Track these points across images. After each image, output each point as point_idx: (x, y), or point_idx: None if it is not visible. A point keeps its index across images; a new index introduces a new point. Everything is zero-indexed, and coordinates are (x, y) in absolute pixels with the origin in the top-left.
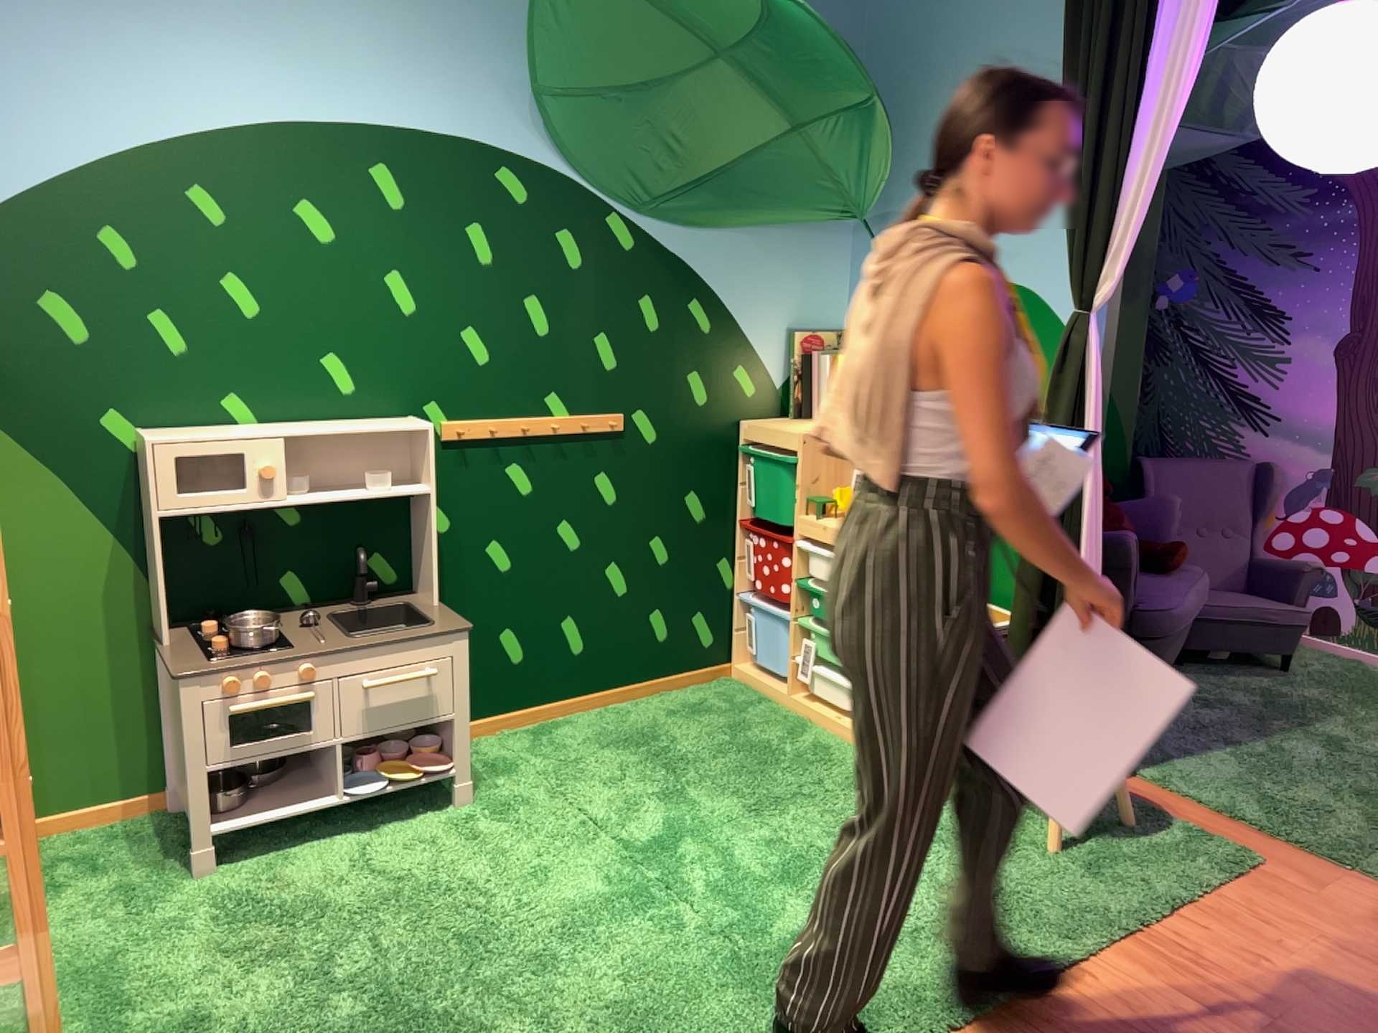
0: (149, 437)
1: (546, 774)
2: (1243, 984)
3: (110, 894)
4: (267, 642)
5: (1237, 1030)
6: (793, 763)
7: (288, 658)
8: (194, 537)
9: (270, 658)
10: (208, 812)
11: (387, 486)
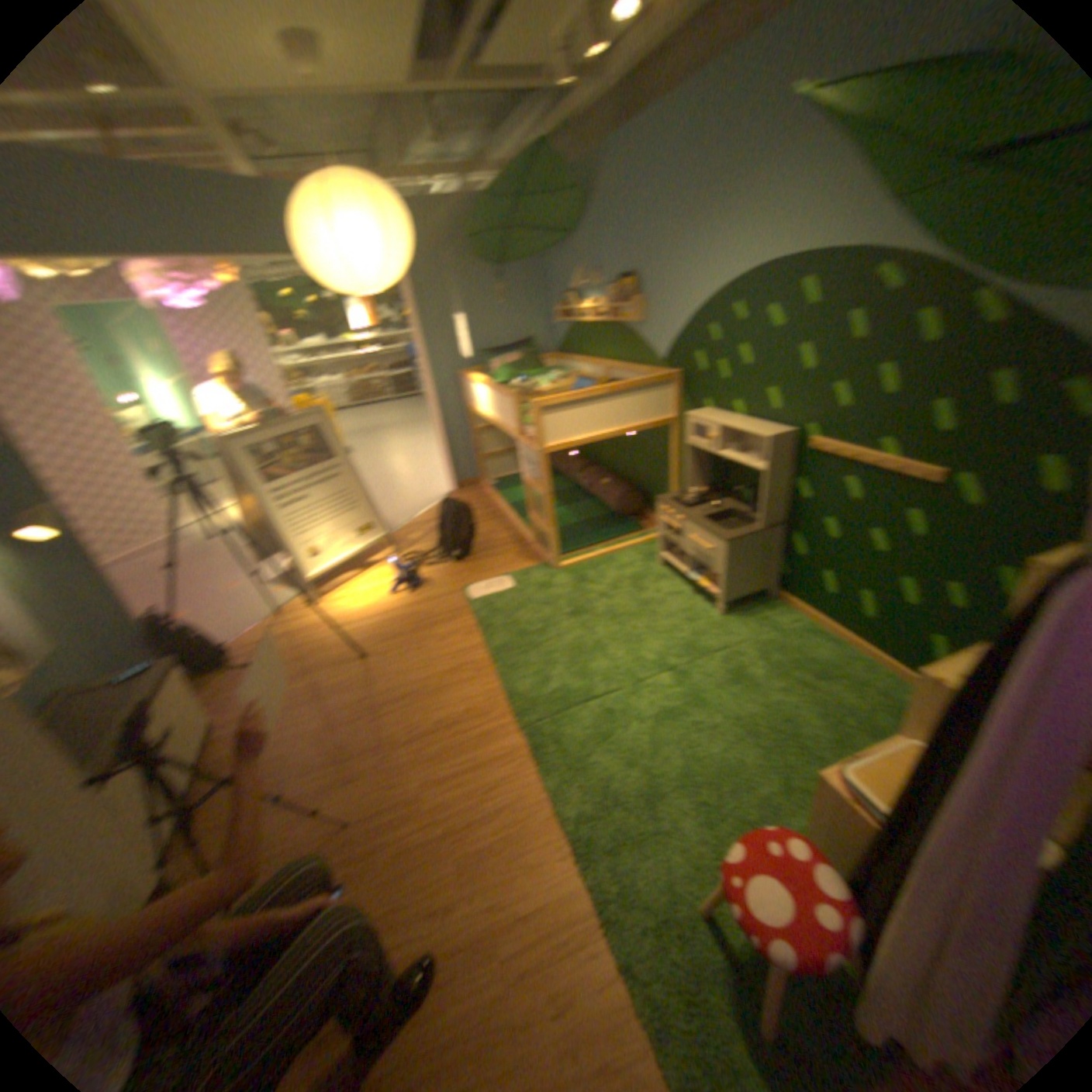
0: (692, 413)
1: (764, 640)
2: (535, 969)
3: (649, 553)
4: (686, 503)
5: (500, 925)
6: (820, 760)
7: (678, 511)
8: (717, 457)
9: (677, 508)
10: (661, 547)
11: (765, 462)
